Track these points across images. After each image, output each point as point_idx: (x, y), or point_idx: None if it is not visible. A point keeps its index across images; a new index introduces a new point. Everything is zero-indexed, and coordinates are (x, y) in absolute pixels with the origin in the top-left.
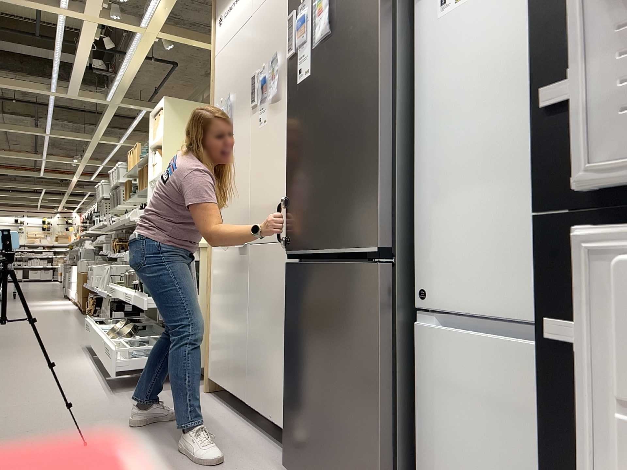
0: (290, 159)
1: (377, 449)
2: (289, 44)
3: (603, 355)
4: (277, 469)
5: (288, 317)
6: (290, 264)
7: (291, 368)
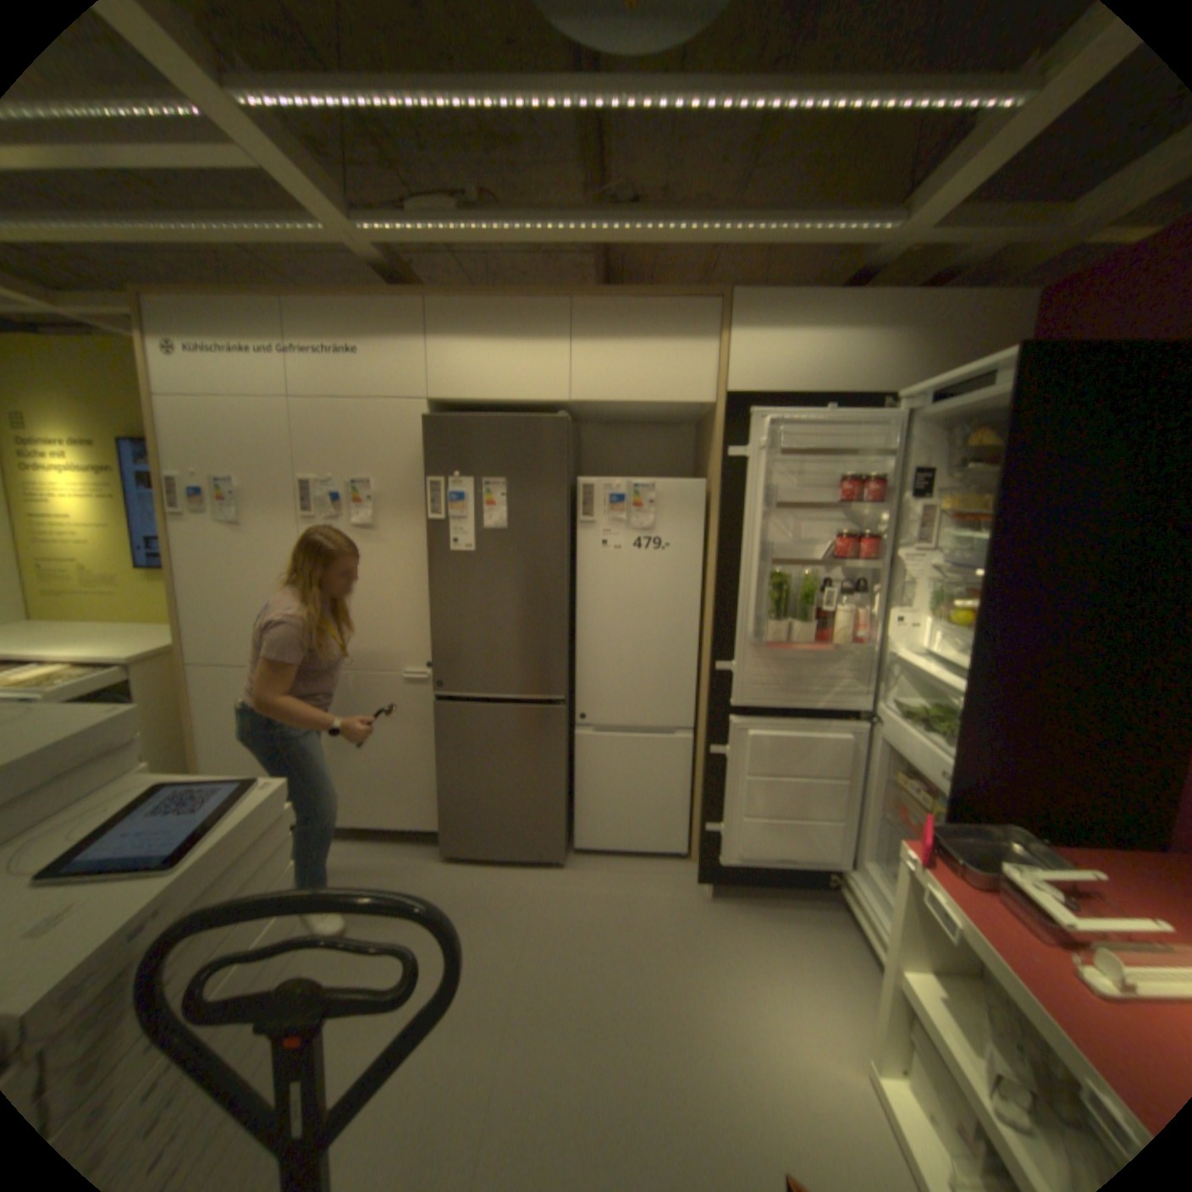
0: (437, 612)
1: (558, 810)
2: (434, 506)
3: (732, 756)
4: (423, 859)
5: (442, 743)
6: (441, 701)
7: (449, 782)
